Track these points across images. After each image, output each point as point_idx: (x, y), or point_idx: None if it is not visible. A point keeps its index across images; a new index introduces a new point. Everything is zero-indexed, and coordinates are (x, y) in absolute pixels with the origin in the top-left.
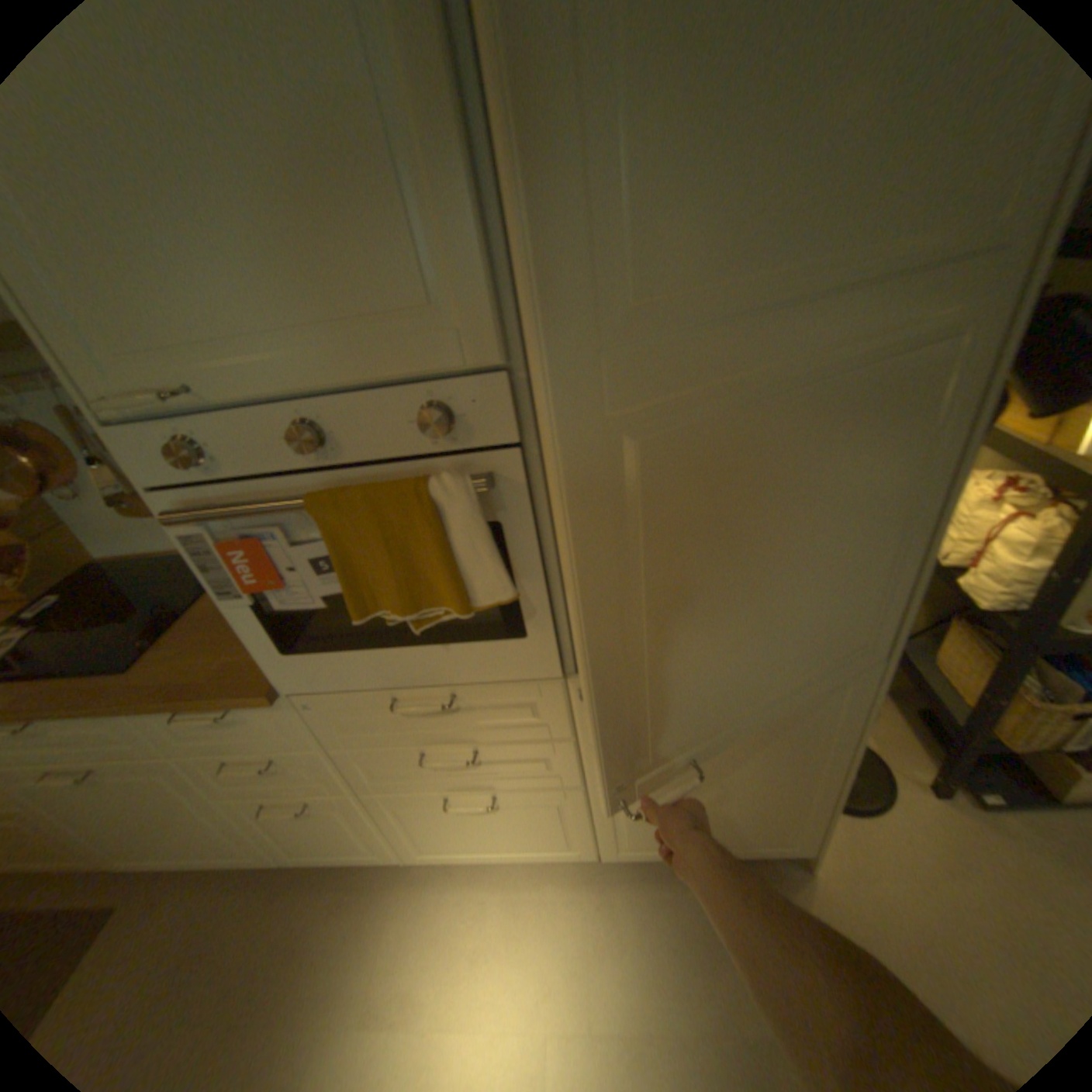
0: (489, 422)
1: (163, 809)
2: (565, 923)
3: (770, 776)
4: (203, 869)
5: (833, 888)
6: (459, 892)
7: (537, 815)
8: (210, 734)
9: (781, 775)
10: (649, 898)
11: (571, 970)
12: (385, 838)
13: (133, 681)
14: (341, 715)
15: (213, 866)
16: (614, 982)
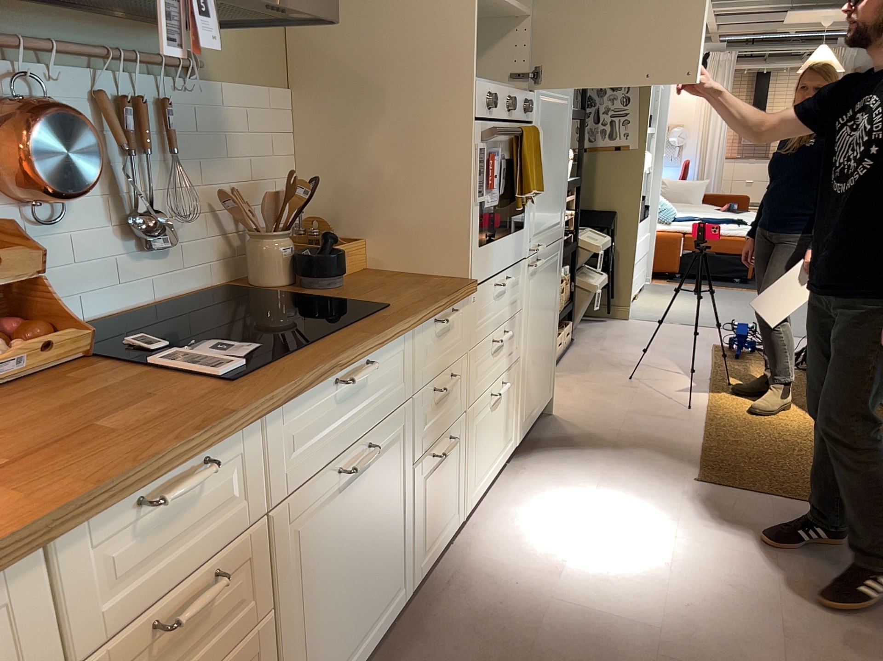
0: (532, 113)
1: (385, 502)
2: (535, 485)
3: (550, 322)
4: (365, 658)
5: (560, 413)
6: (489, 522)
7: (510, 396)
8: (440, 344)
9: (551, 321)
10: (537, 456)
11: (561, 488)
12: (467, 471)
13: (403, 303)
14: (481, 304)
15: (377, 633)
16: (573, 476)
